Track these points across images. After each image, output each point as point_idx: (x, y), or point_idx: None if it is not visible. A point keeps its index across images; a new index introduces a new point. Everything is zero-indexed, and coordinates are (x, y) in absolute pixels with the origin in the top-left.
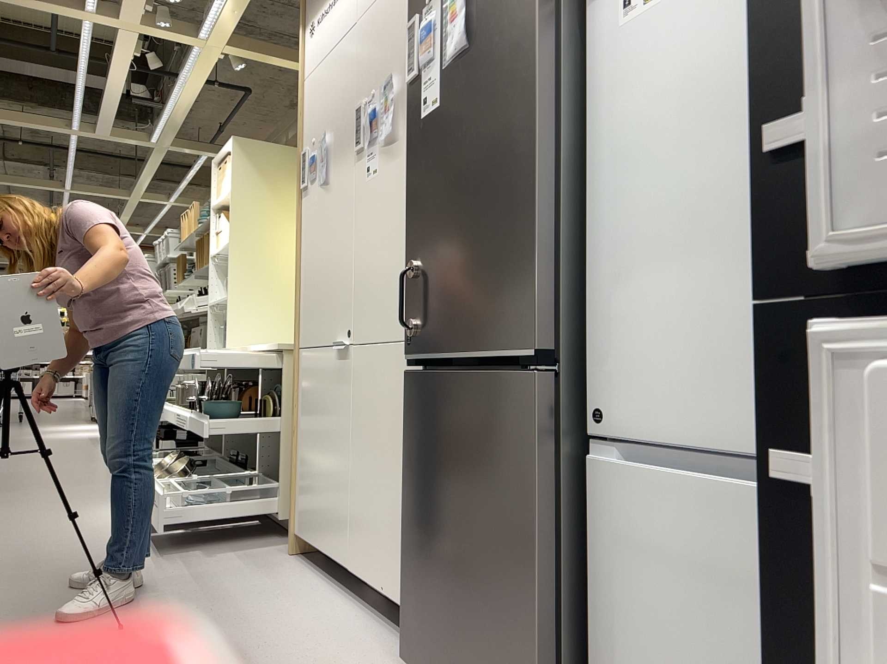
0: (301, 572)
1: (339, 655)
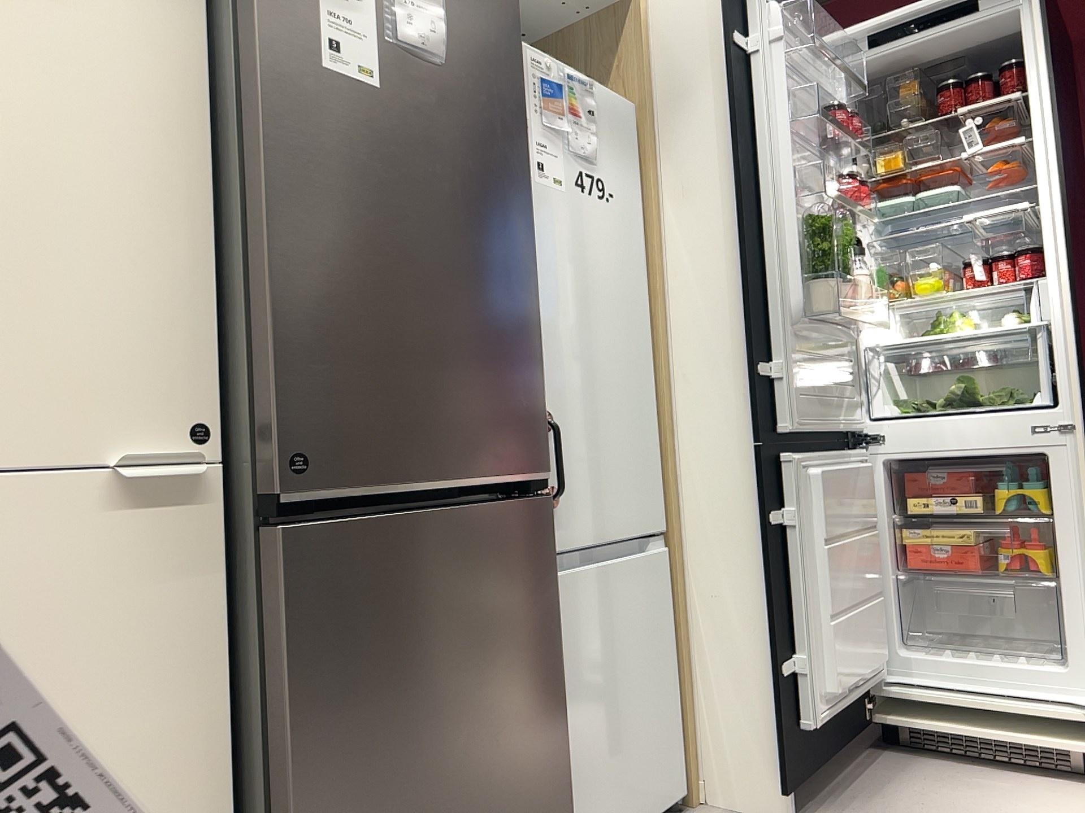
0: None
1: None
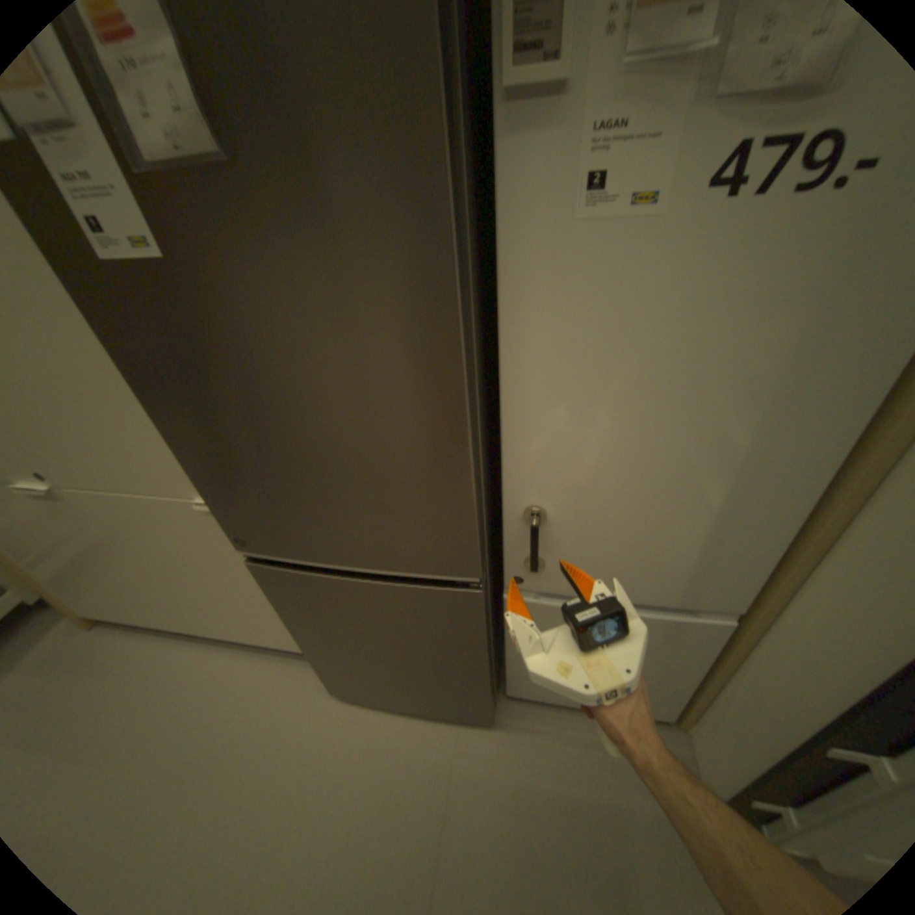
0: (127, 645)
1: (270, 716)
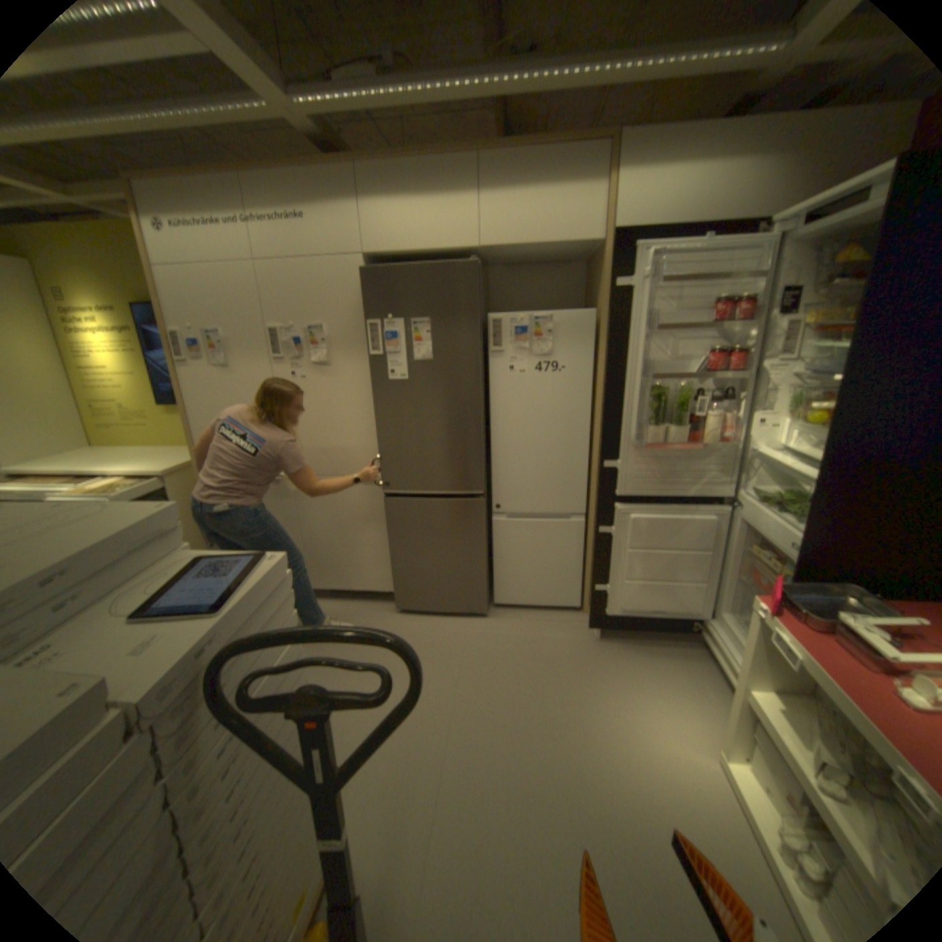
0: None
1: (360, 622)
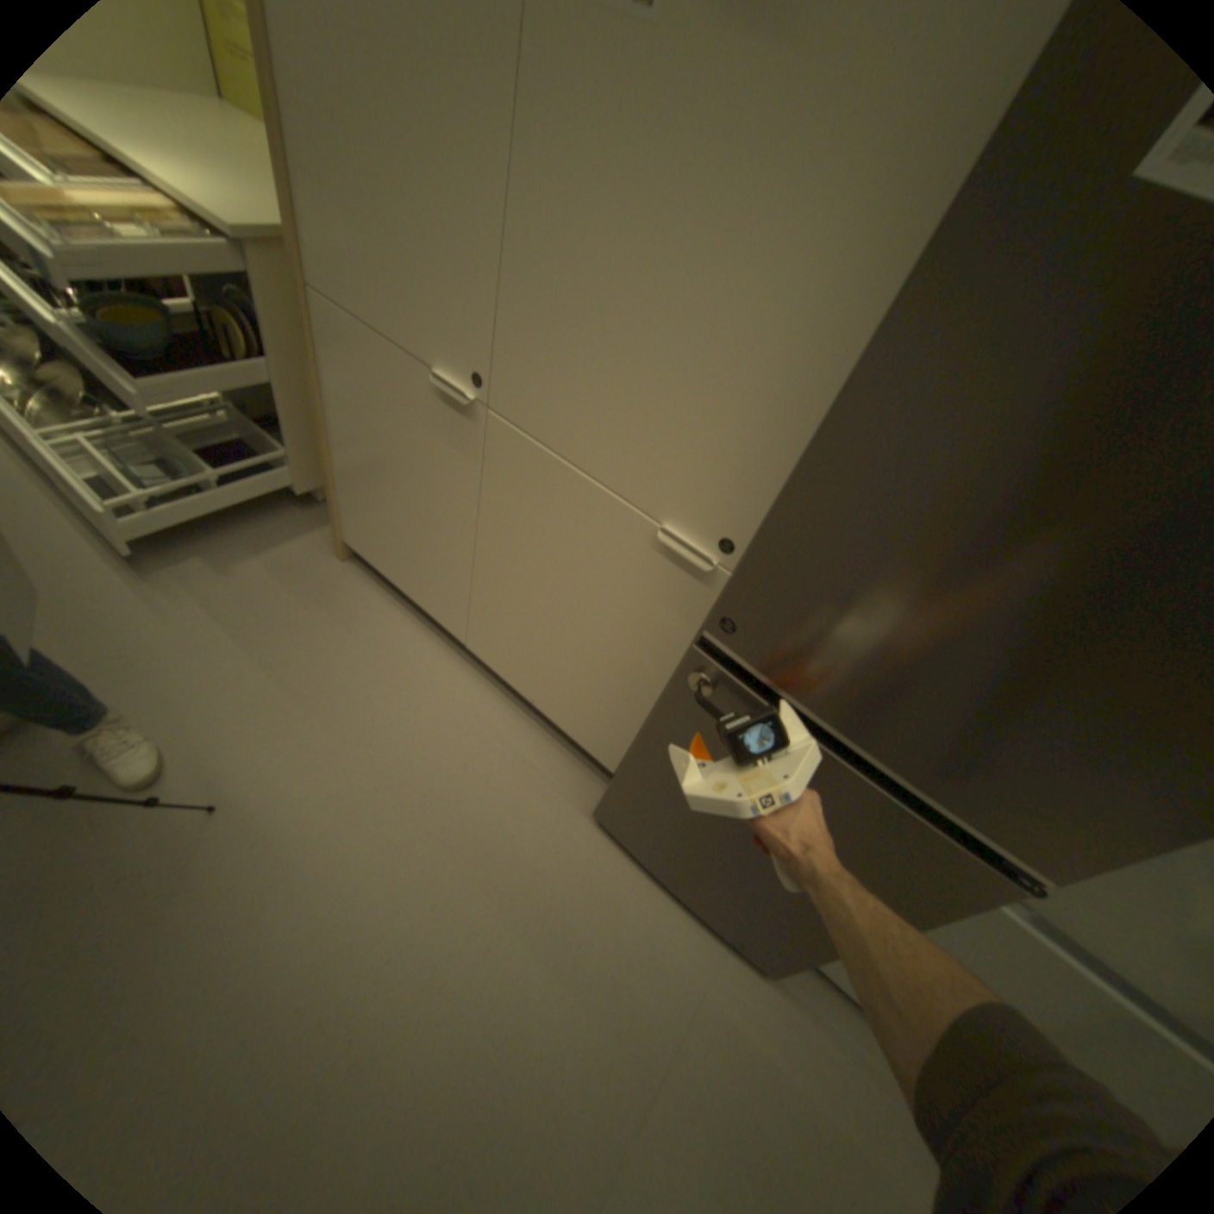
0: (379, 604)
1: (515, 792)
